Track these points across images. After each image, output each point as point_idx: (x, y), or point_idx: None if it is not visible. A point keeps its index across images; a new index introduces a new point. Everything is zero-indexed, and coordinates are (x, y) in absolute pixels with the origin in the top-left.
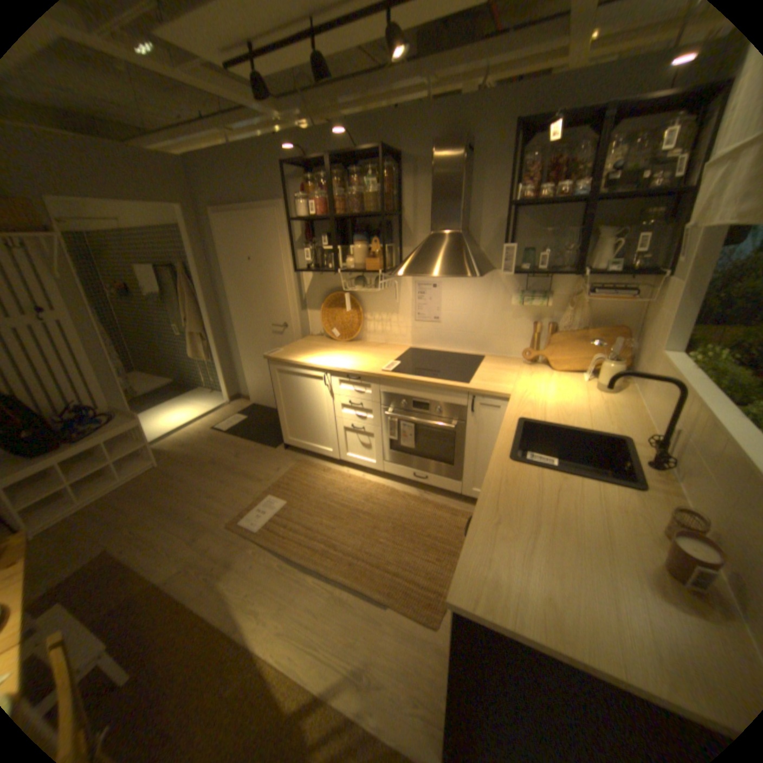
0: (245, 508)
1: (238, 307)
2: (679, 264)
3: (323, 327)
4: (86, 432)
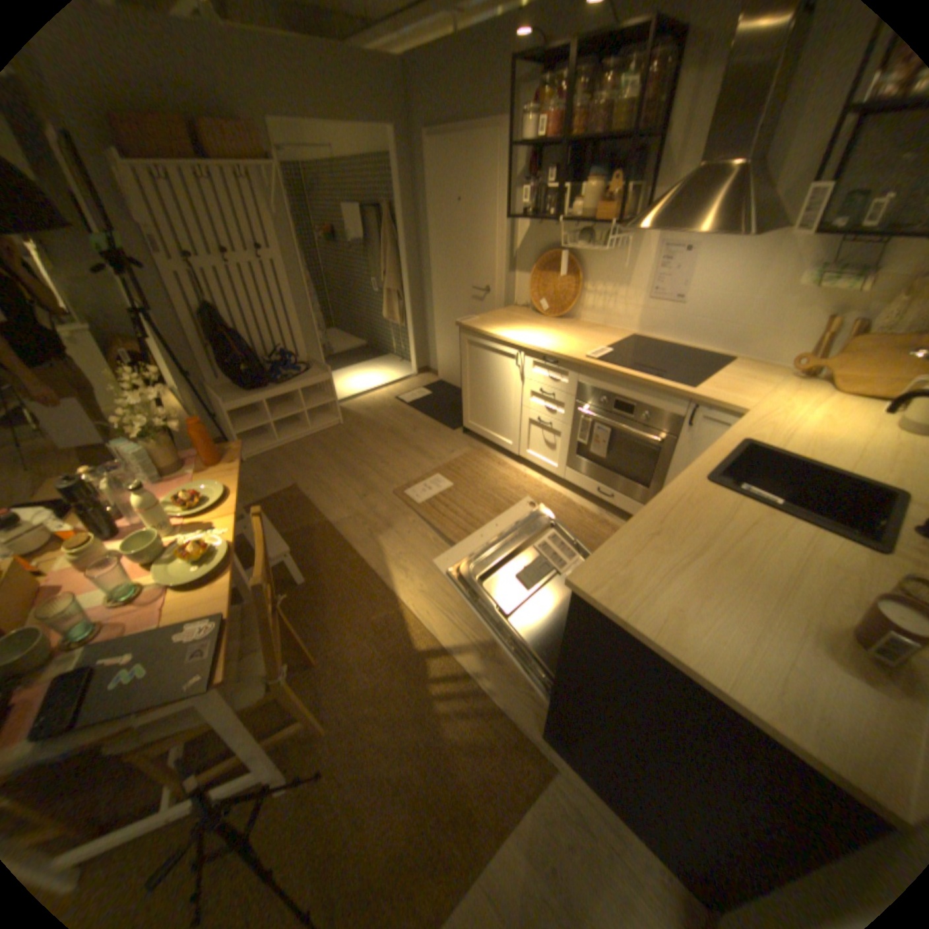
0: (413, 480)
1: (439, 263)
2: None
3: (530, 296)
4: (288, 378)
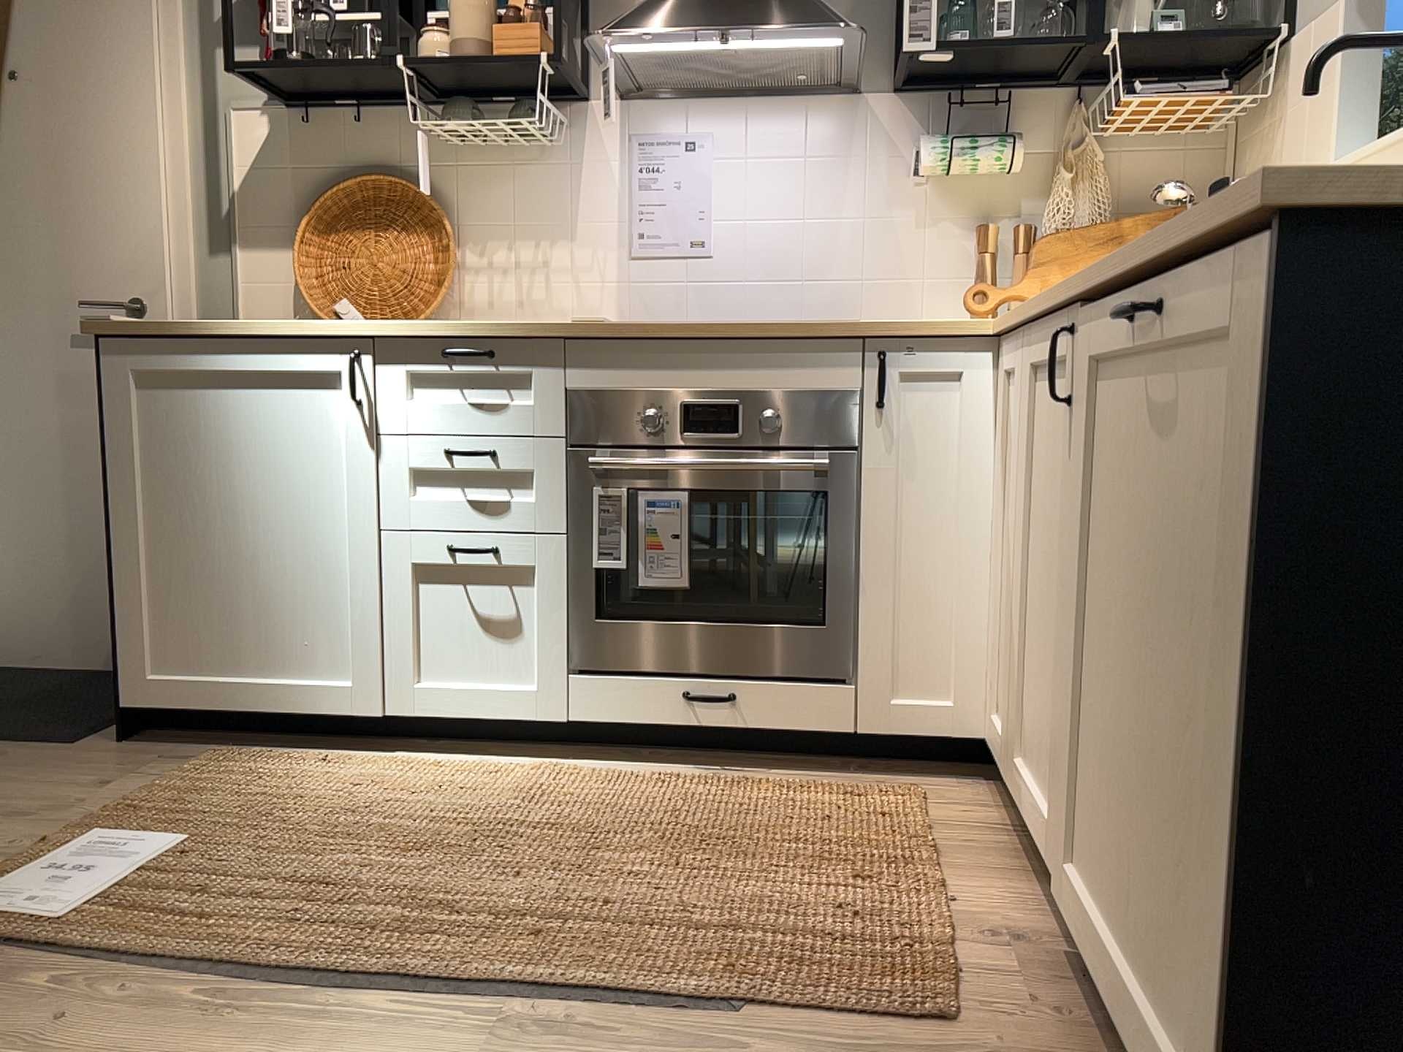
0: None
1: None
2: (1295, 8)
3: (302, 295)
4: None
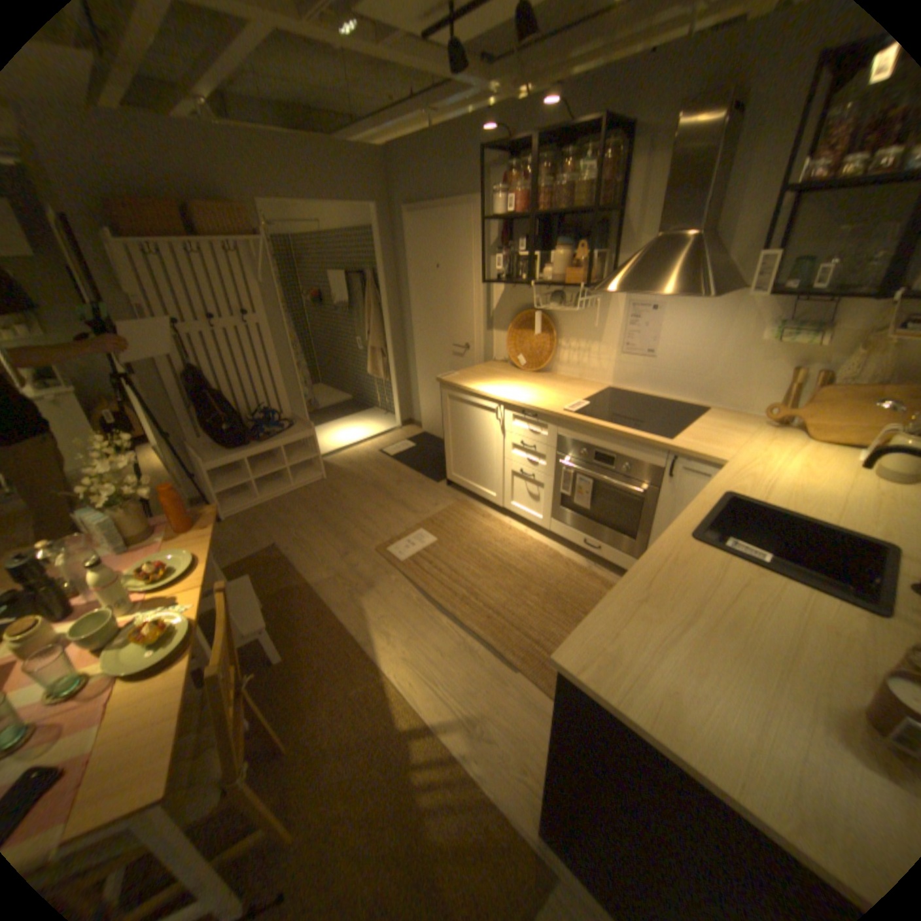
0: (396, 536)
1: (420, 323)
2: None
3: (507, 353)
4: (270, 435)
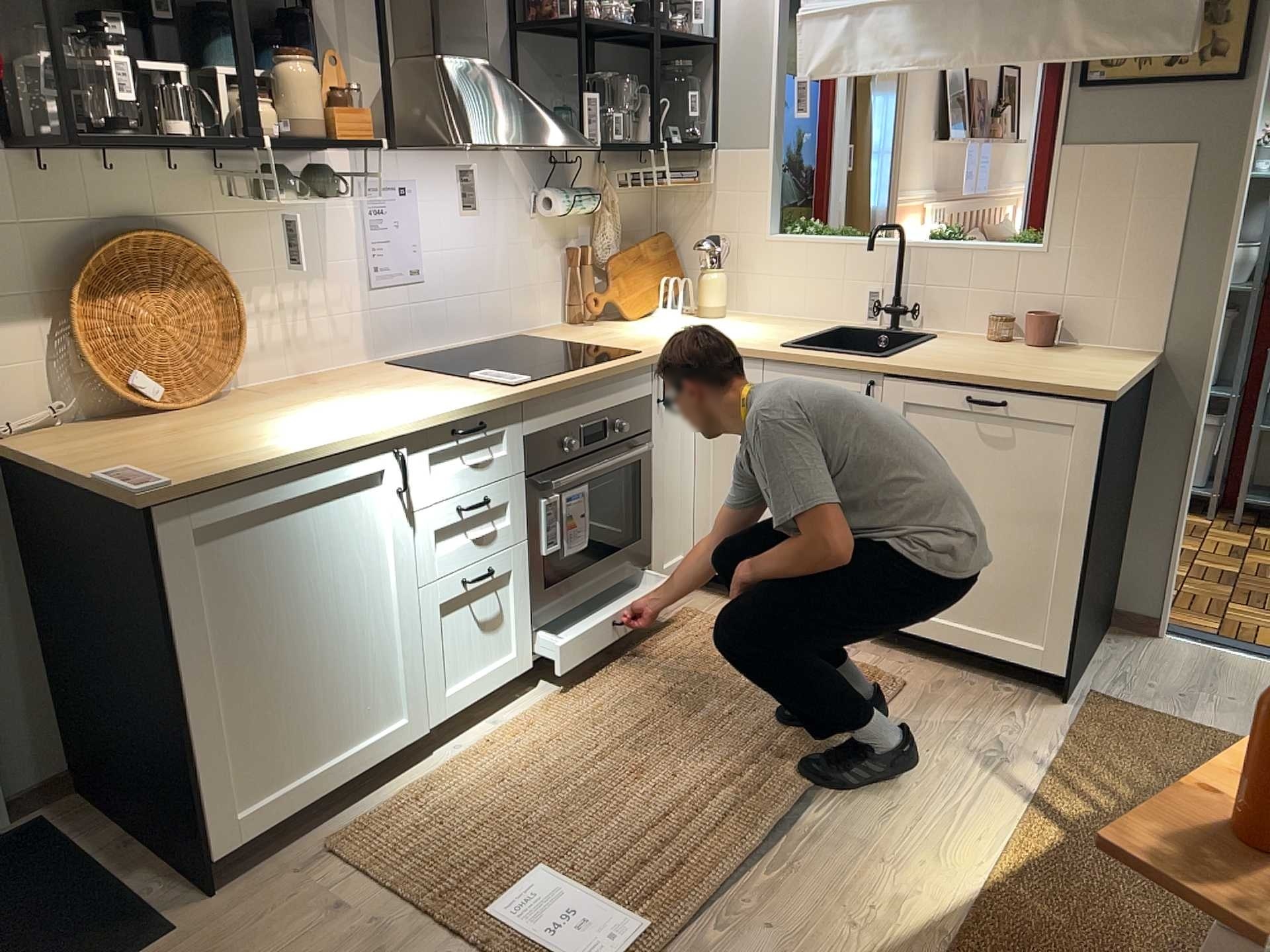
0: None
1: None
2: (723, 133)
3: (104, 378)
4: None
